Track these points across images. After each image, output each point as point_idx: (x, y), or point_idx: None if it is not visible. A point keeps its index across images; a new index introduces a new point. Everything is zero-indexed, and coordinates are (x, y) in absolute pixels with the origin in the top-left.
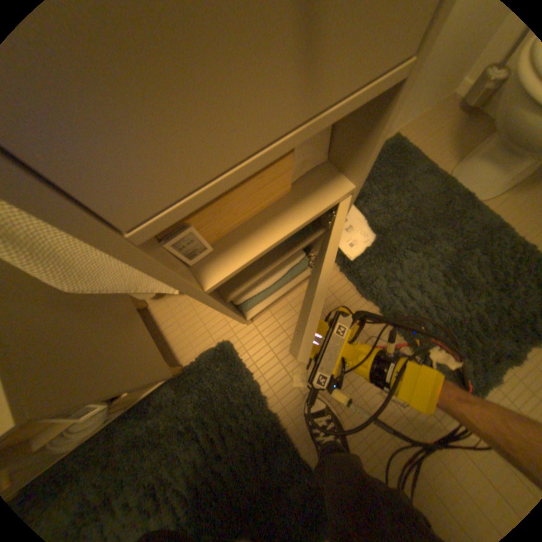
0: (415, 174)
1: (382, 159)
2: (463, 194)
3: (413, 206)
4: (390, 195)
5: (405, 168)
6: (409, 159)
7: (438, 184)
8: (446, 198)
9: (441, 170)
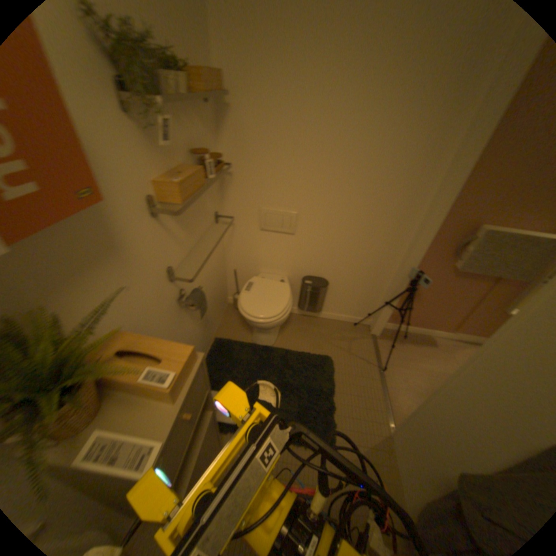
0: (237, 353)
1: (216, 356)
2: (263, 349)
3: (246, 370)
4: (232, 372)
5: (230, 353)
6: (229, 348)
7: (250, 351)
8: (257, 356)
9: (247, 343)
